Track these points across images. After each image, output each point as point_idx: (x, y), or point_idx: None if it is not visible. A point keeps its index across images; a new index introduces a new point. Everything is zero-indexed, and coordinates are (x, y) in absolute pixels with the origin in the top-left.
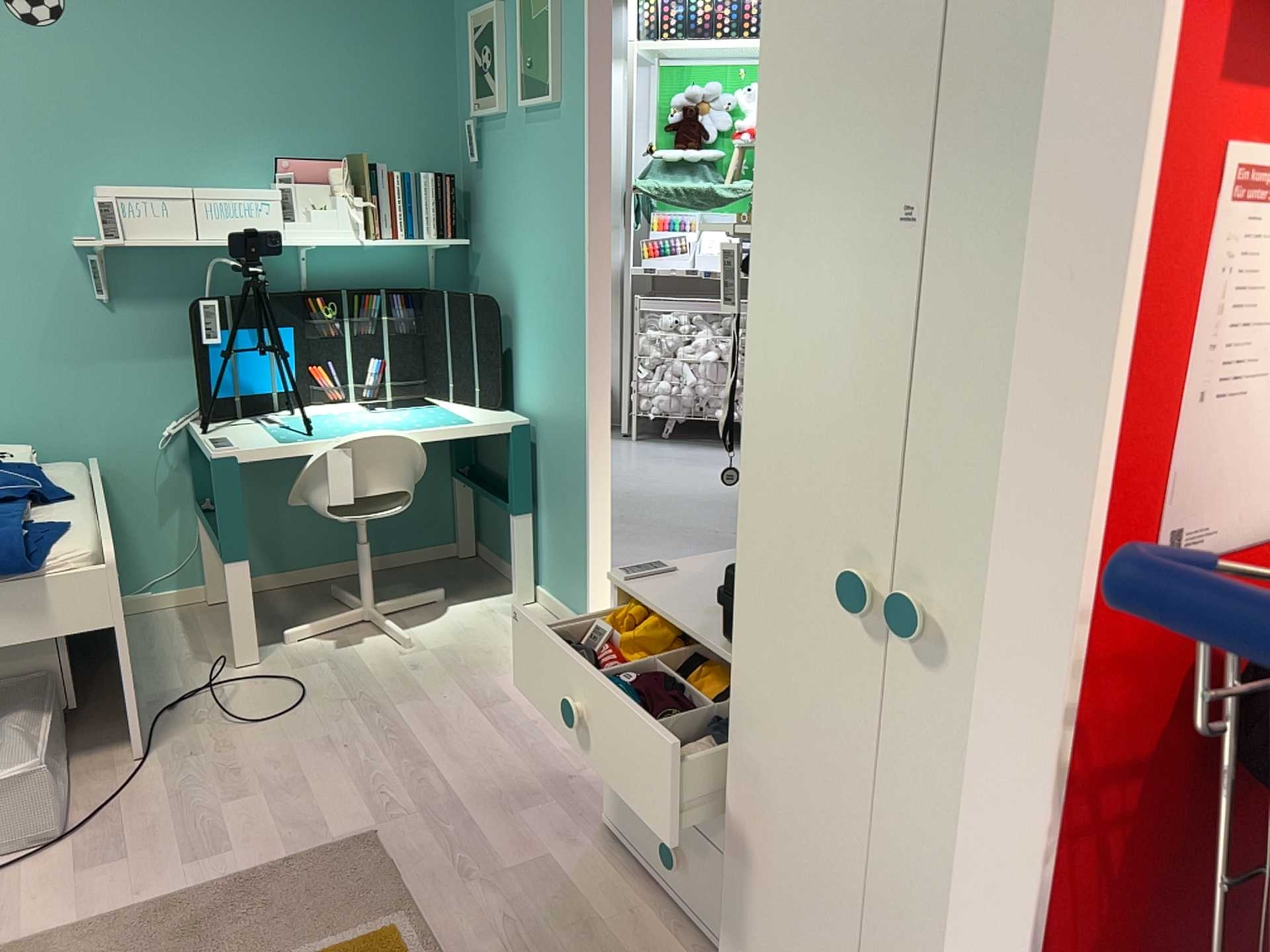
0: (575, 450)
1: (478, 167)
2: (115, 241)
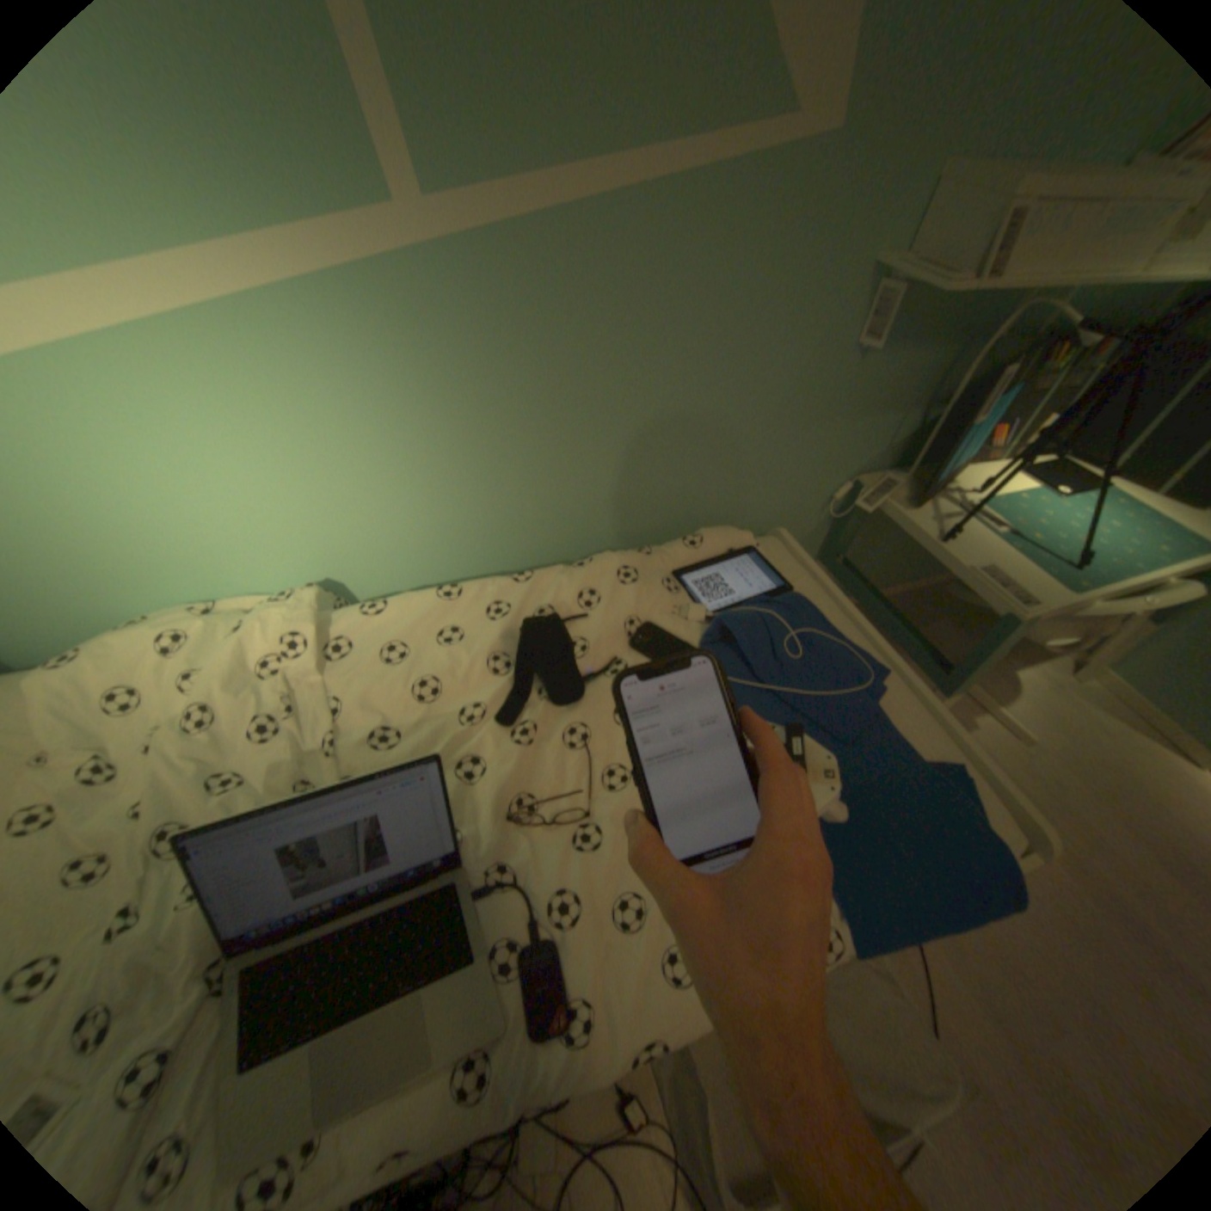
0: None
1: None
2: (993, 279)
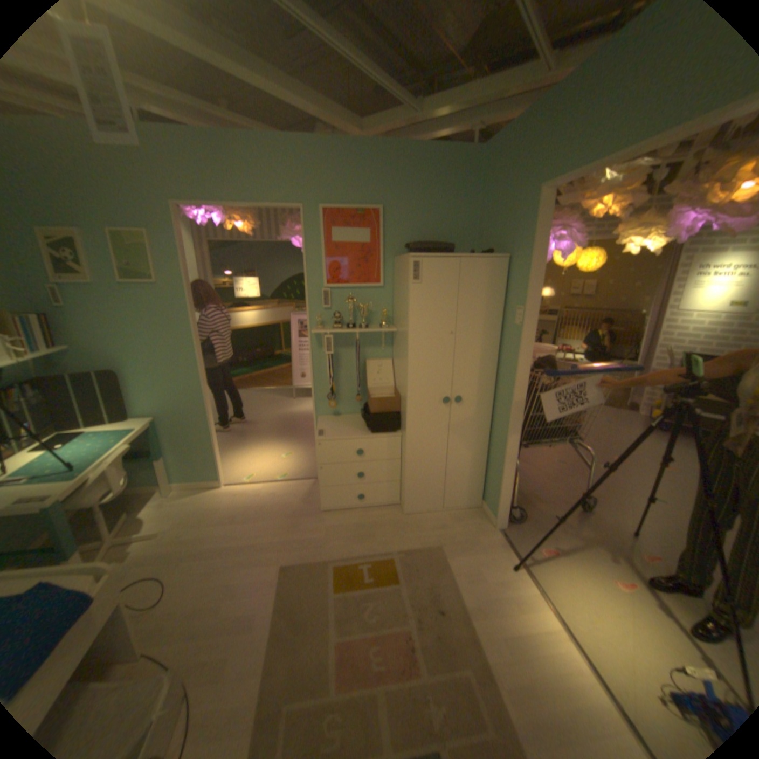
0: (196, 421)
1: (59, 308)
2: None
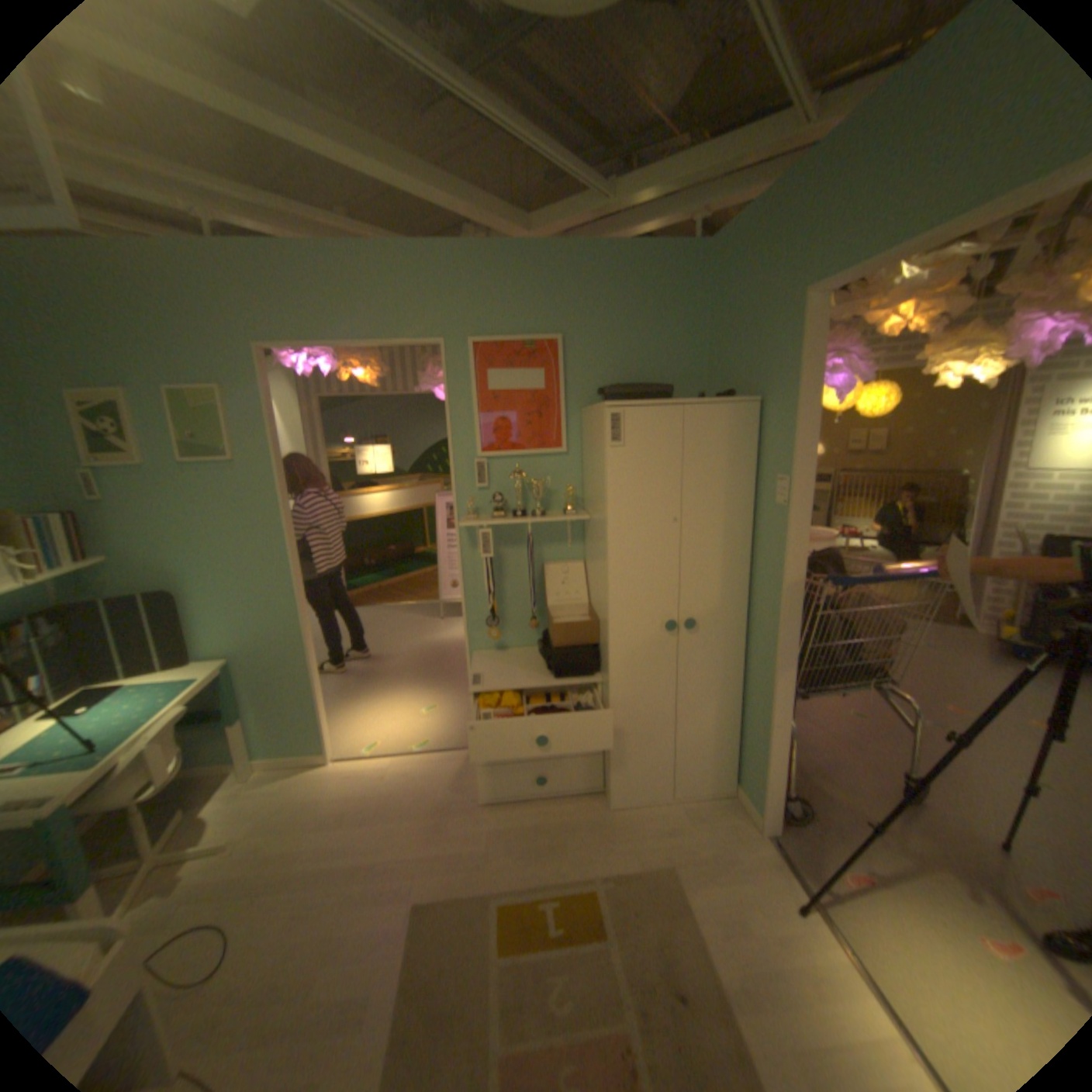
0: (289, 662)
1: (94, 502)
2: None
